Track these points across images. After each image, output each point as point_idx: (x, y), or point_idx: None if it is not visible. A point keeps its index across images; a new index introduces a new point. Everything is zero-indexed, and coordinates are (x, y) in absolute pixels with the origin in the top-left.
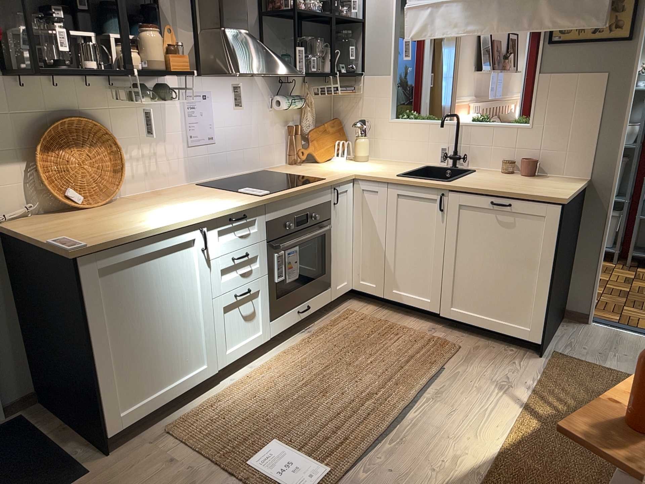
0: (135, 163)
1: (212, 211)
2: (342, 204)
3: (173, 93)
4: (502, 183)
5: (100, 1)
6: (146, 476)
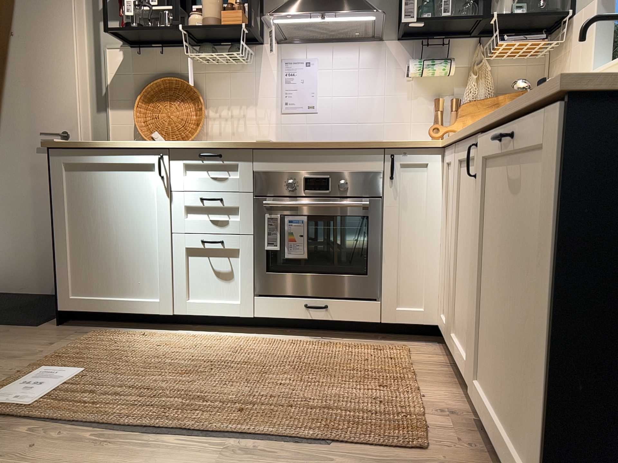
0: (222, 122)
1: (180, 142)
2: (413, 184)
3: (269, 60)
4: None
5: None
6: (31, 342)
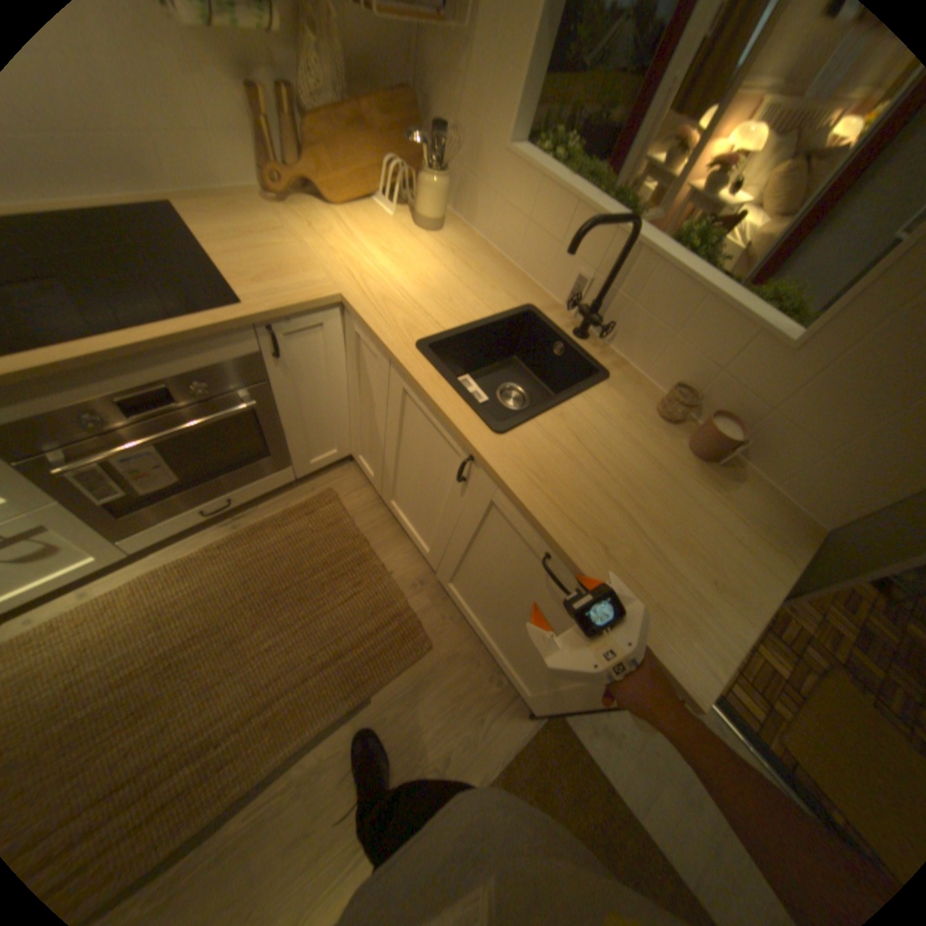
0: None
1: None
2: (306, 351)
3: None
4: (614, 485)
5: None
6: None
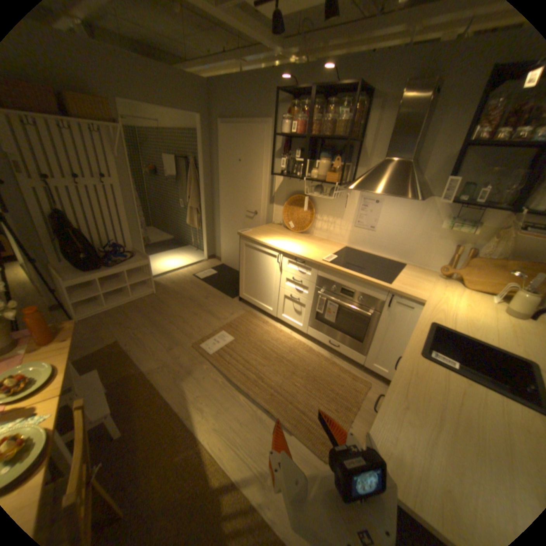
0: (323, 223)
1: (288, 250)
2: (401, 313)
3: (354, 195)
4: (456, 418)
5: (330, 144)
6: (227, 309)
